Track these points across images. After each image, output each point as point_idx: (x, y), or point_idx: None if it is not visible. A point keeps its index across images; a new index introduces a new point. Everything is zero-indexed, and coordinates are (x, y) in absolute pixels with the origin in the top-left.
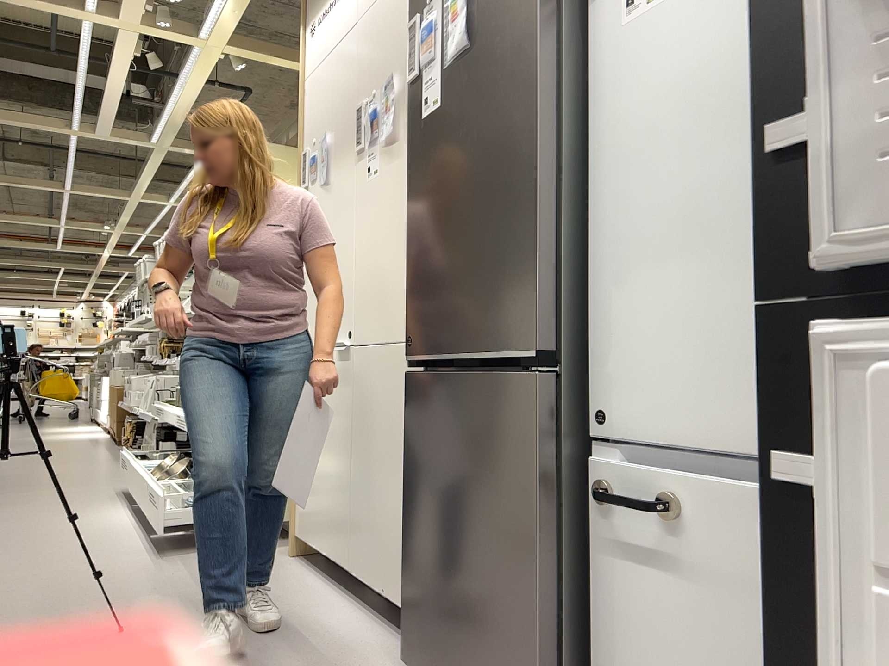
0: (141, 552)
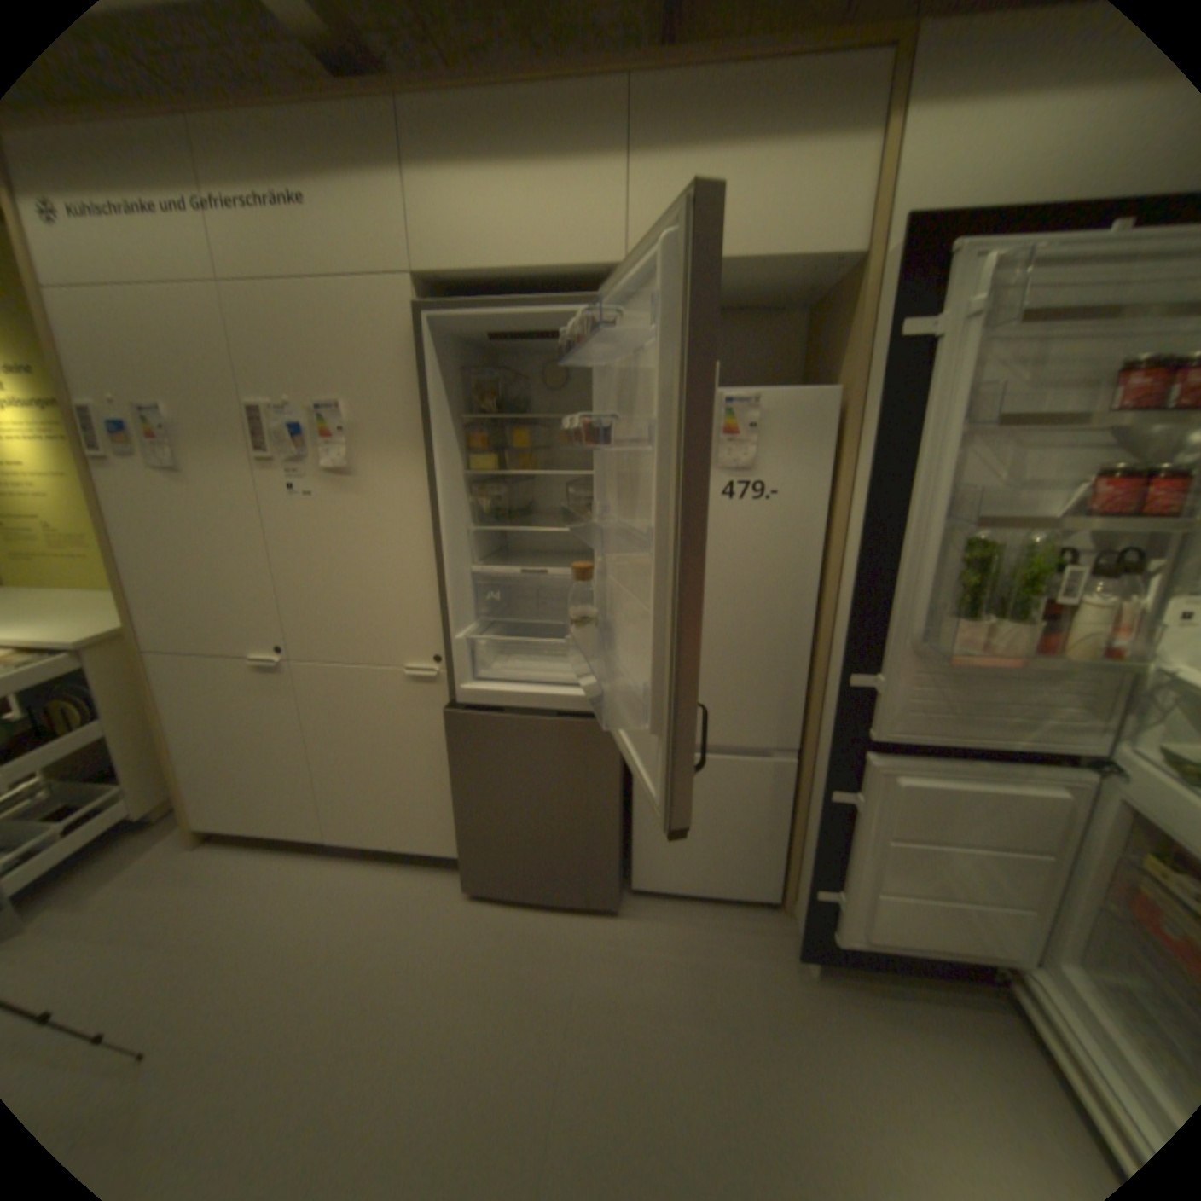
0: None
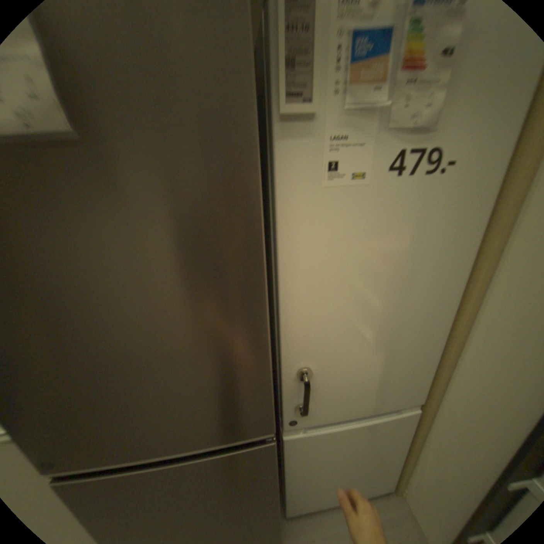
0: None
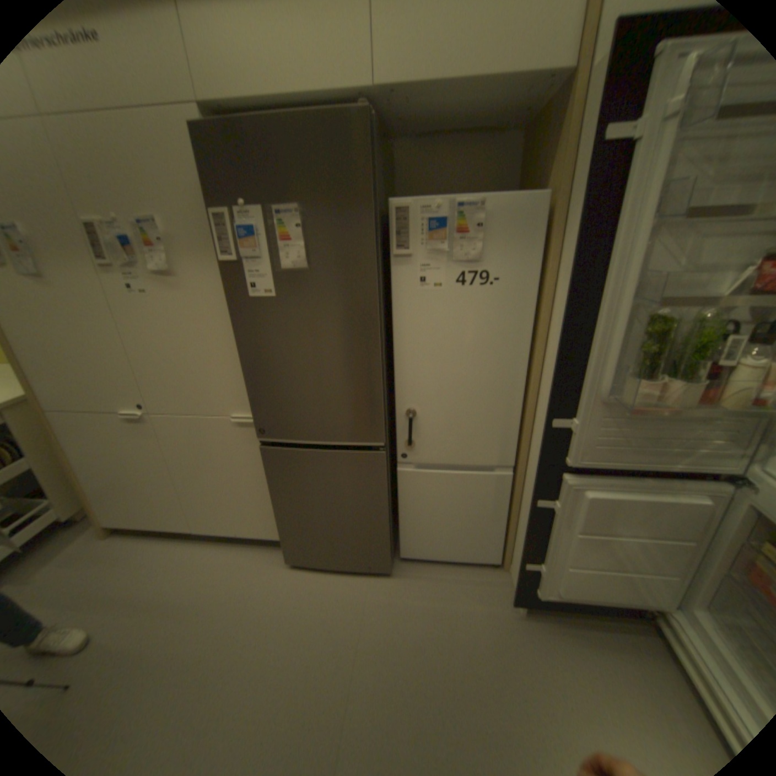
0: None
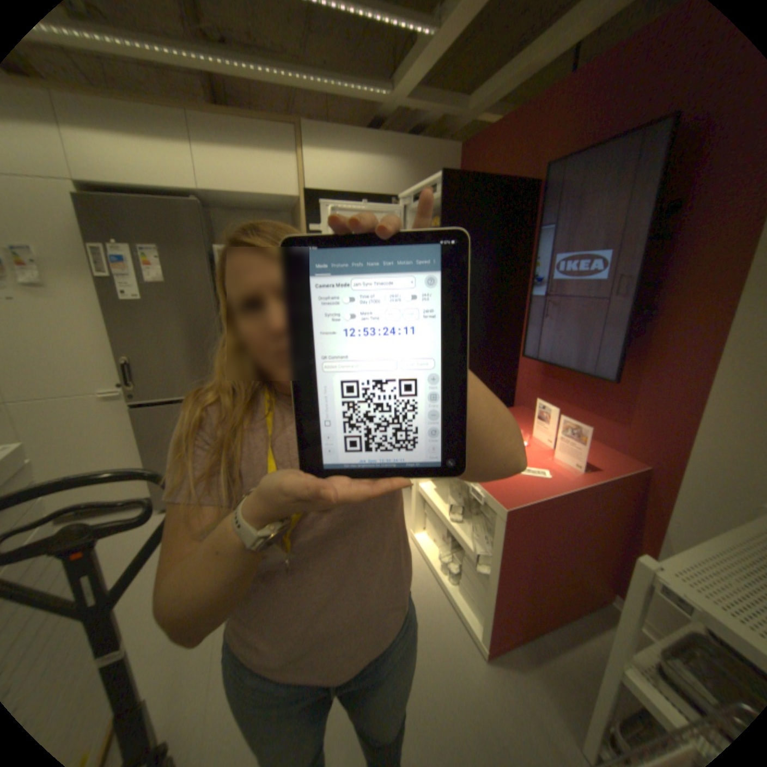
0: None
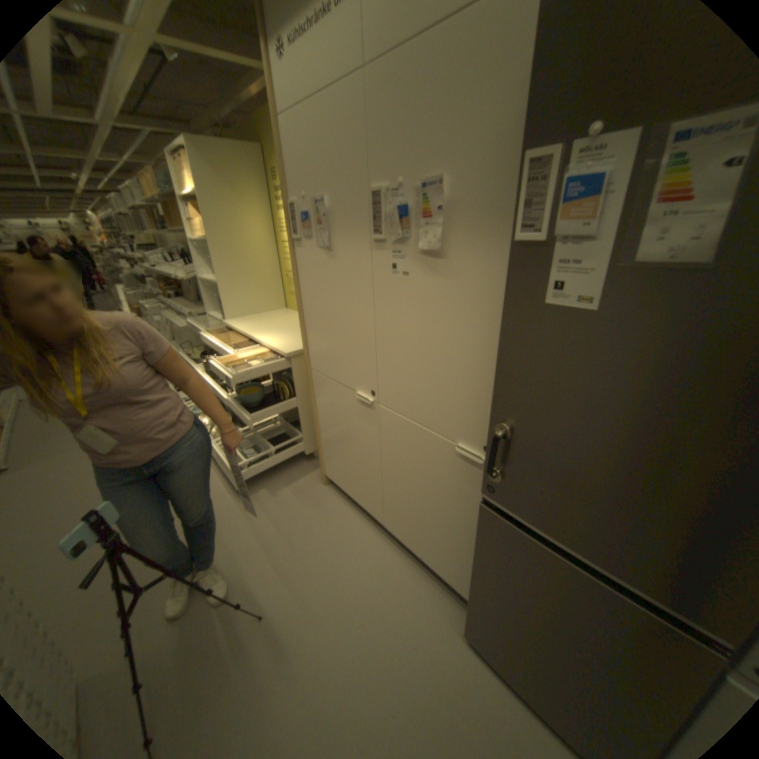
0: (226, 494)
